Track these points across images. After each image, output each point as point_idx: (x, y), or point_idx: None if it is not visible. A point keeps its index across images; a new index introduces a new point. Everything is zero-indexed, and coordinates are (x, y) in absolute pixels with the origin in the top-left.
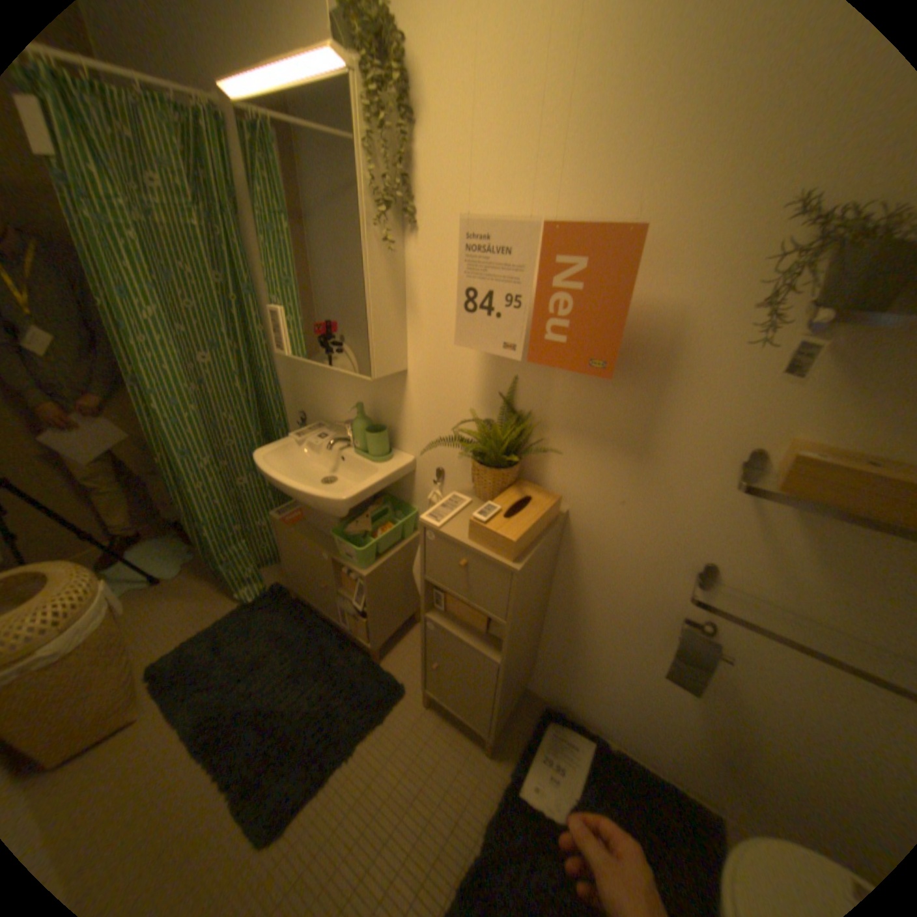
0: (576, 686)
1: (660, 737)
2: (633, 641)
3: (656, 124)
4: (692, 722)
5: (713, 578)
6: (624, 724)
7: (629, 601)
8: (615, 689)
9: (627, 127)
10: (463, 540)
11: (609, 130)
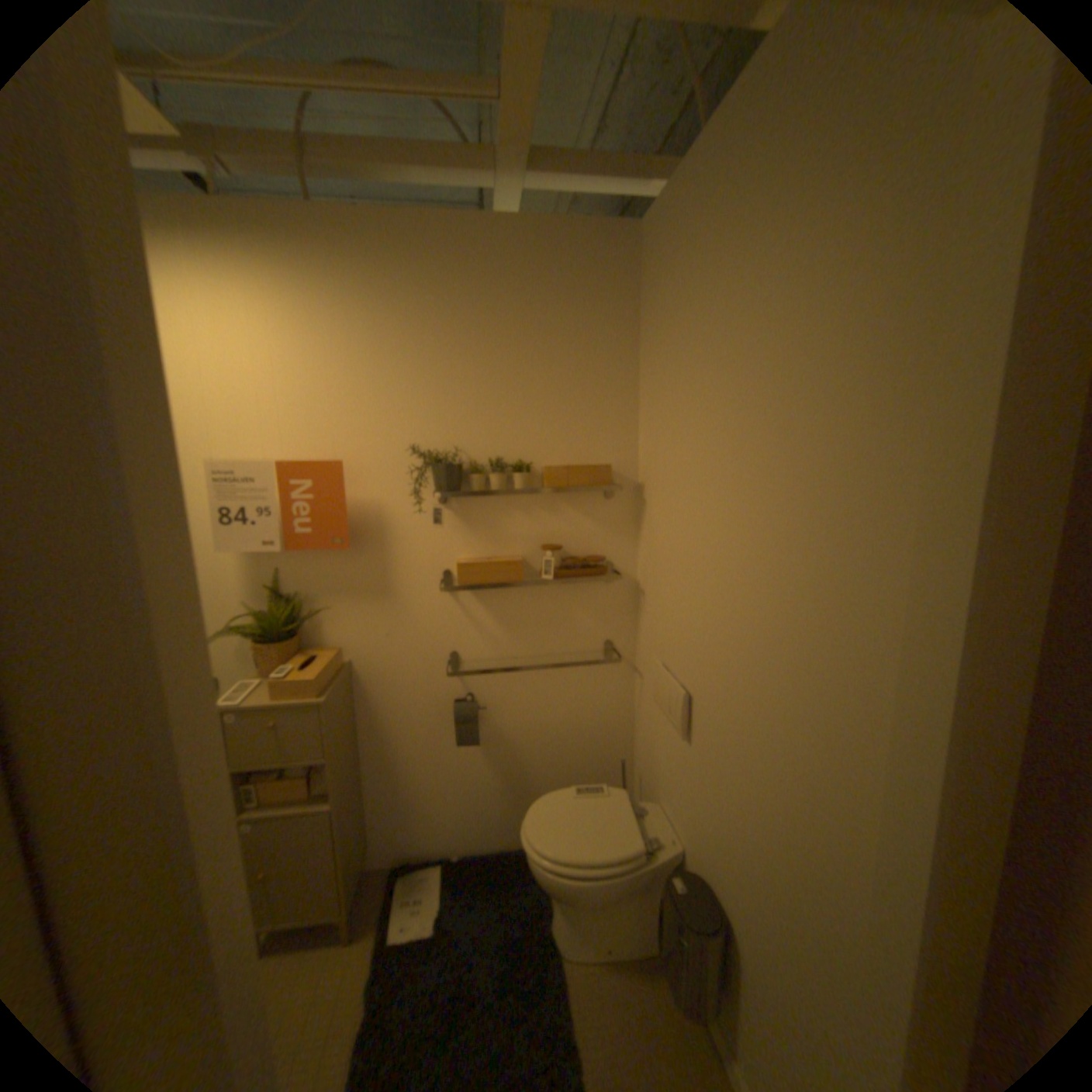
0: (406, 826)
1: (478, 817)
2: (431, 746)
3: (331, 413)
4: (489, 784)
5: (456, 662)
6: (452, 831)
7: (417, 712)
8: (434, 801)
9: (314, 413)
10: (265, 705)
11: (304, 413)
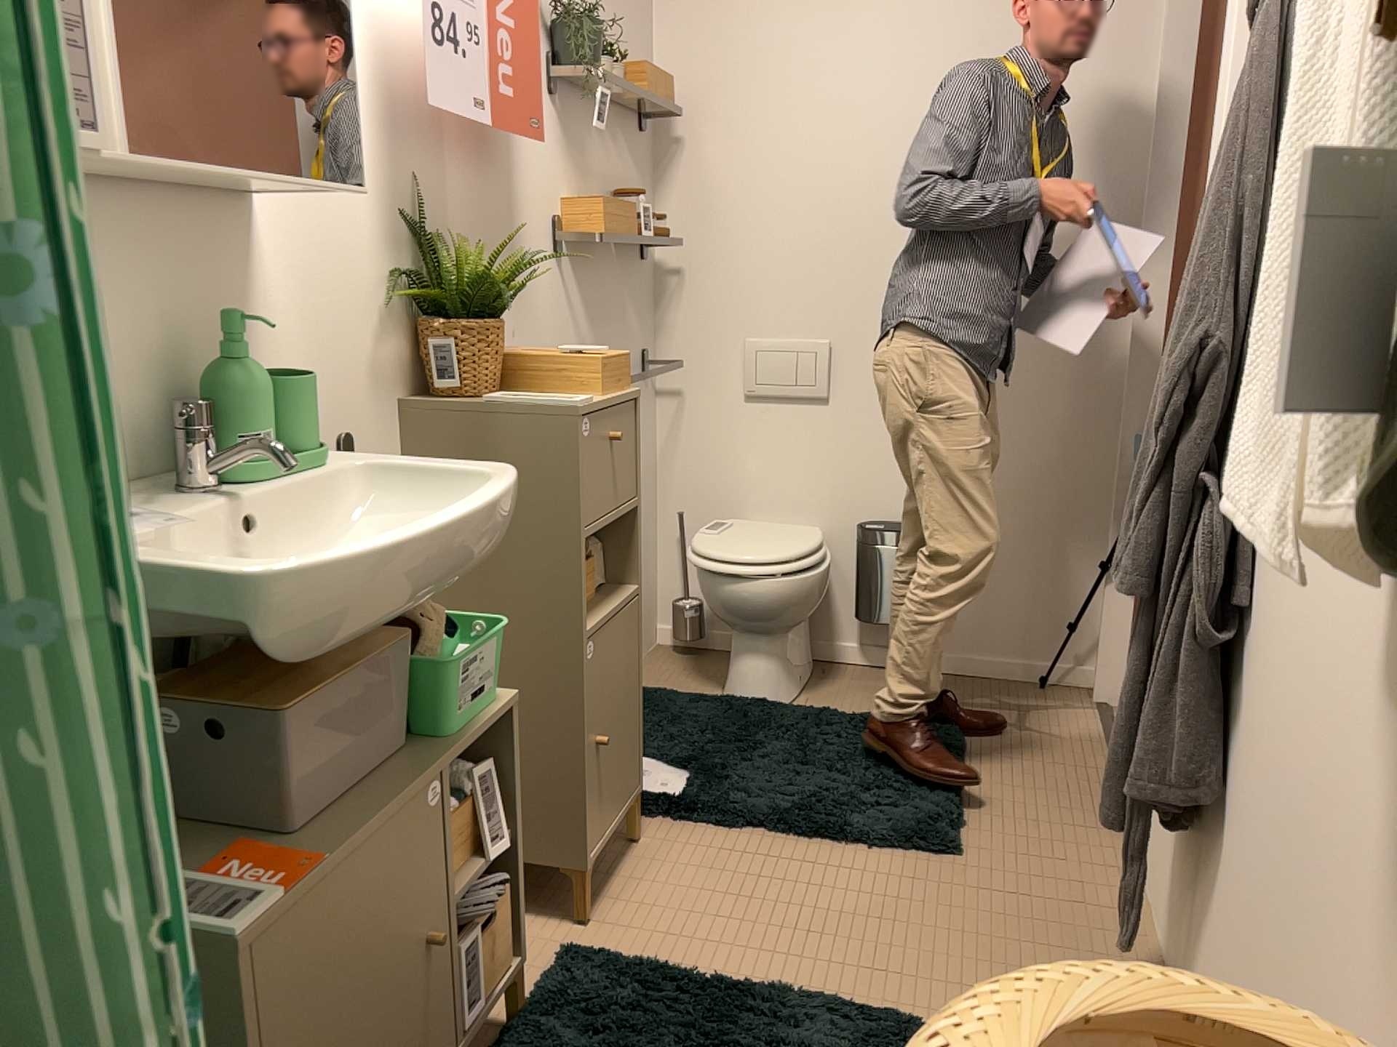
0: None
1: None
2: None
3: None
4: None
5: None
6: None
7: None
8: None
9: None
10: (610, 401)
11: None
